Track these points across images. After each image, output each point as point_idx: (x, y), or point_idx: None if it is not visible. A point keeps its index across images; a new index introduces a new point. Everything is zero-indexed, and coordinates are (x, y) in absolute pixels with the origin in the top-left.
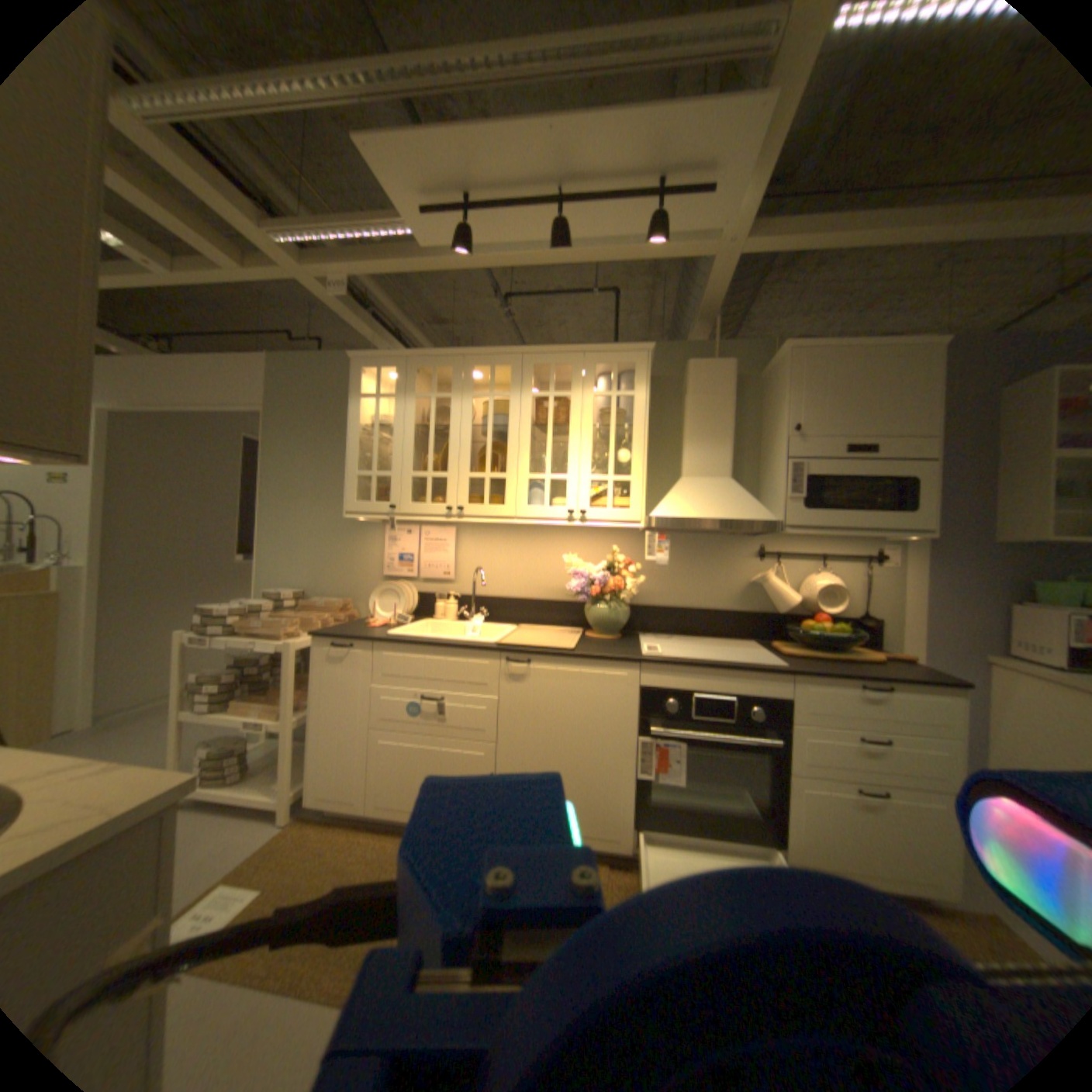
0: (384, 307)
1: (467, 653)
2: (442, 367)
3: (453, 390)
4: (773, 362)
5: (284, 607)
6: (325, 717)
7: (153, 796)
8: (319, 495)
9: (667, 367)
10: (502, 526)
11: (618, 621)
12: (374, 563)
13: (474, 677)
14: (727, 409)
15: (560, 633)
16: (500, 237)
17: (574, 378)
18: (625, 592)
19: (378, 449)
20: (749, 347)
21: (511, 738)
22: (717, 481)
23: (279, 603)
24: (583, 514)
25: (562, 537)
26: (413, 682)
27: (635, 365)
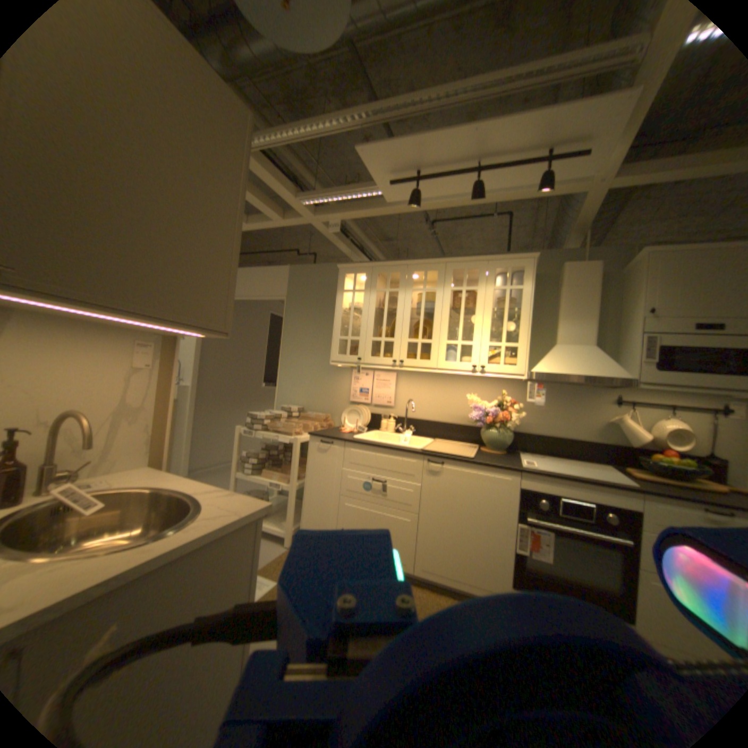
0: (356, 233)
1: (402, 455)
2: (393, 272)
3: (400, 286)
4: (633, 262)
5: (292, 416)
6: (314, 485)
7: (254, 511)
8: (314, 350)
9: (548, 267)
10: (426, 373)
11: (505, 443)
12: (344, 393)
13: (406, 470)
14: (595, 297)
15: (463, 447)
16: (436, 191)
17: (481, 277)
18: (511, 423)
19: (351, 322)
20: (614, 250)
21: (428, 513)
22: (585, 347)
23: (289, 414)
24: (483, 368)
25: (467, 382)
26: (368, 469)
27: (525, 268)
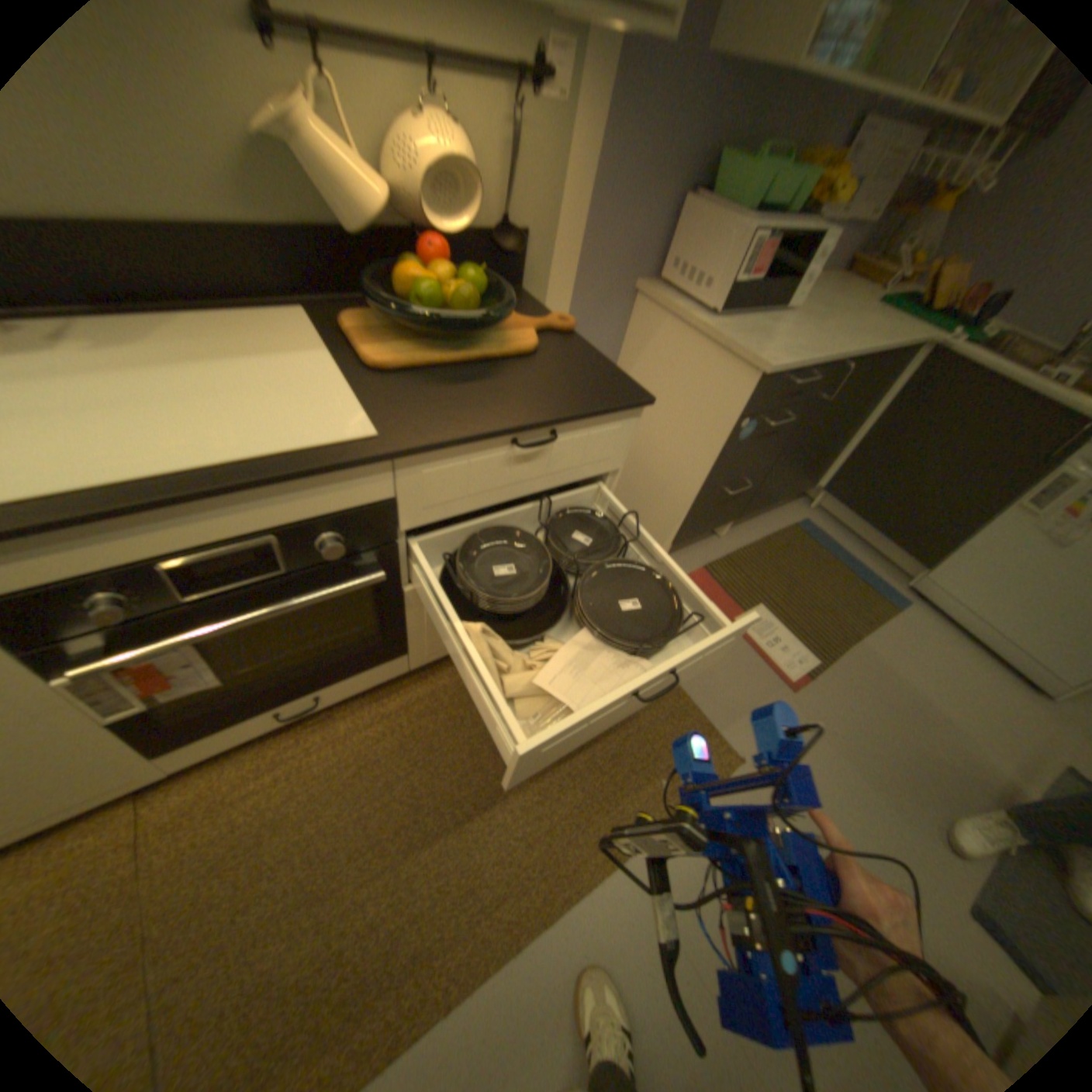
0: None
1: None
2: None
3: None
4: None
5: None
6: None
7: None
8: None
9: None
10: None
11: None
12: None
13: None
14: None
15: None
16: None
17: None
18: None
19: None
20: None
21: None
22: None
23: None
24: None
25: None
26: None
27: None
